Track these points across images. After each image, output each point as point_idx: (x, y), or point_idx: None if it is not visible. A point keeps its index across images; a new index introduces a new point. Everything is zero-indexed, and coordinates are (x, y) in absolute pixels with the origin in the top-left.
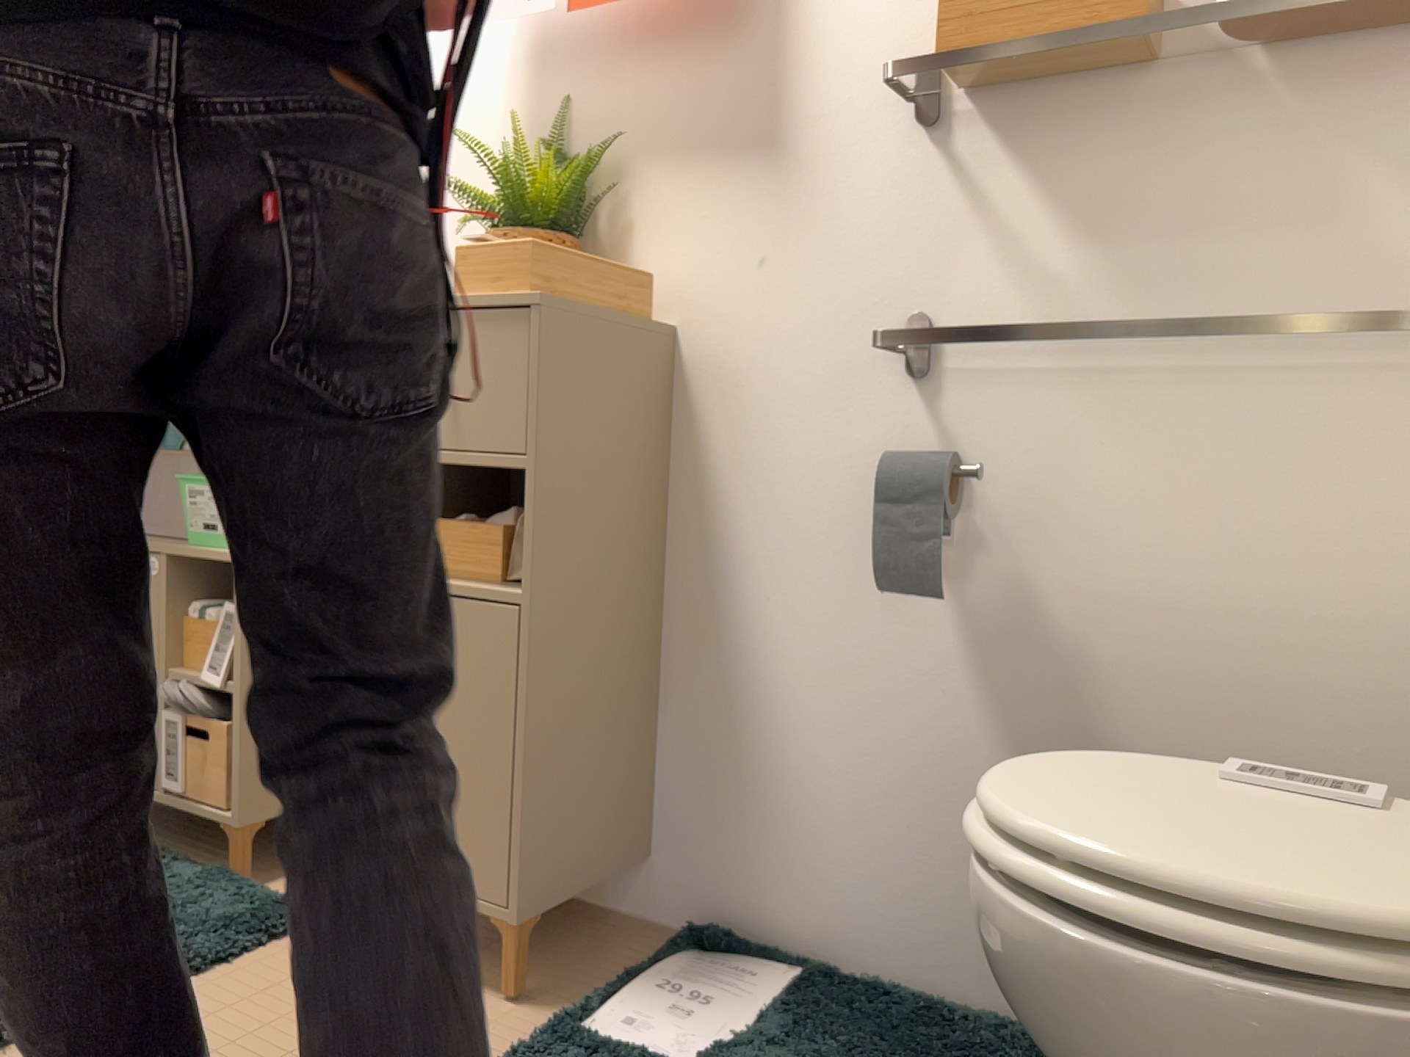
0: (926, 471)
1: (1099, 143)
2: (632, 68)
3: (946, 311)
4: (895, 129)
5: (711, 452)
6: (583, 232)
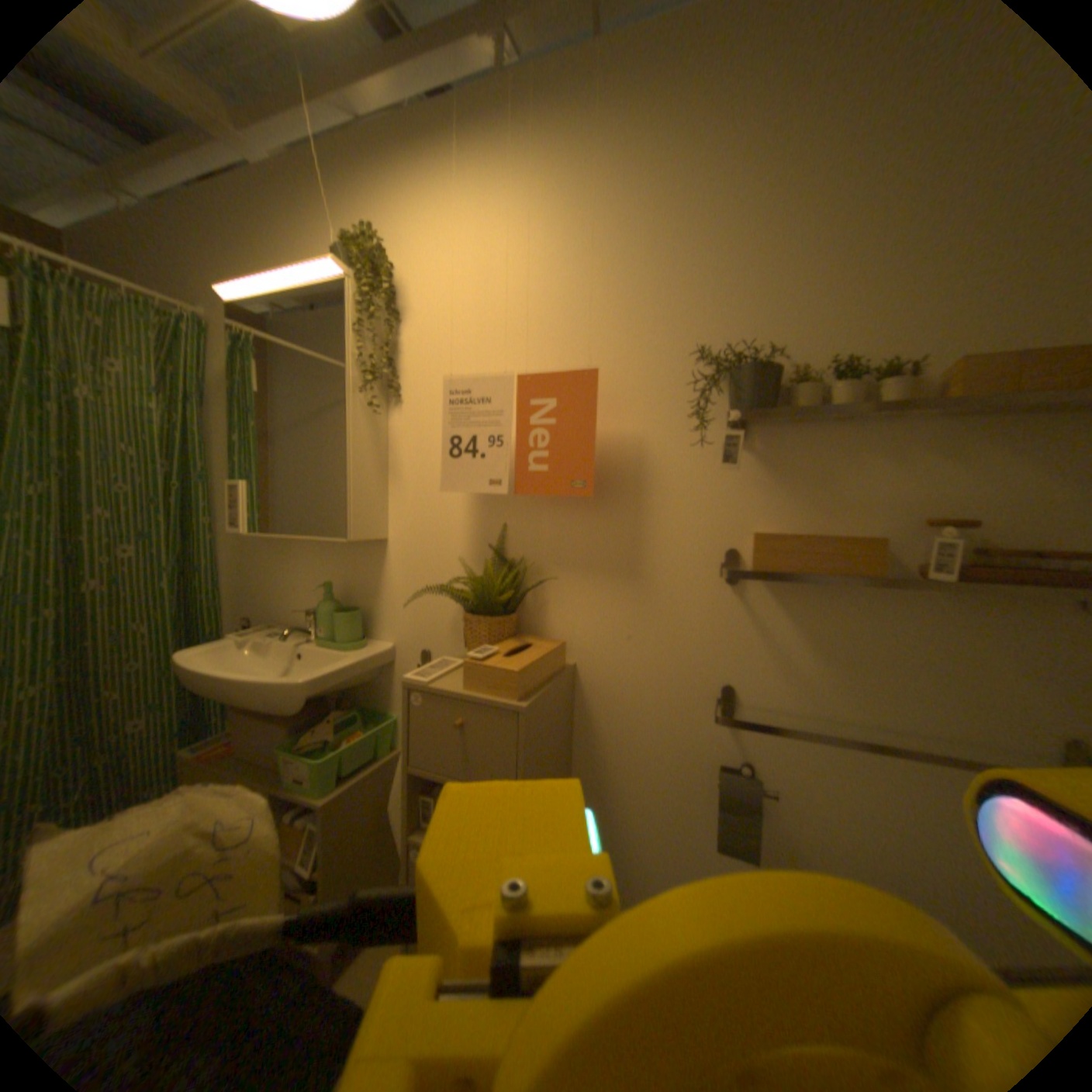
0: (754, 801)
1: (845, 611)
2: (545, 510)
3: (748, 686)
4: (715, 579)
5: (600, 737)
6: (517, 601)
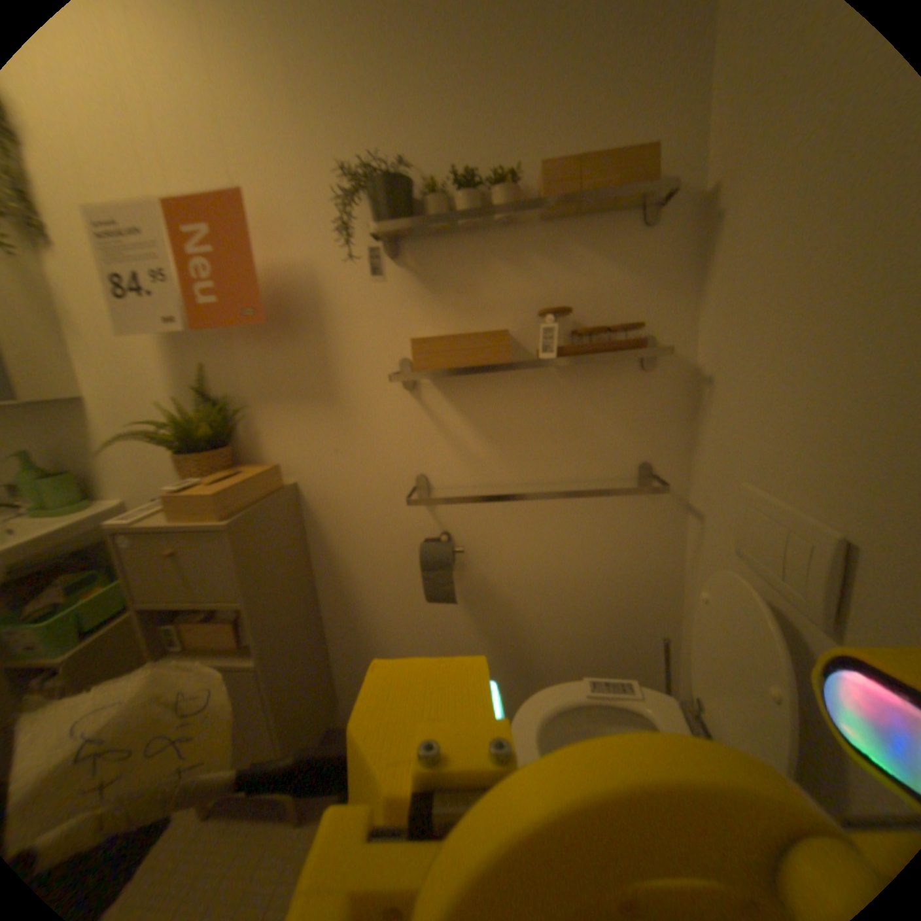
0: (444, 557)
1: (494, 397)
2: (235, 345)
3: (435, 471)
4: (395, 386)
5: (329, 539)
6: (228, 436)
